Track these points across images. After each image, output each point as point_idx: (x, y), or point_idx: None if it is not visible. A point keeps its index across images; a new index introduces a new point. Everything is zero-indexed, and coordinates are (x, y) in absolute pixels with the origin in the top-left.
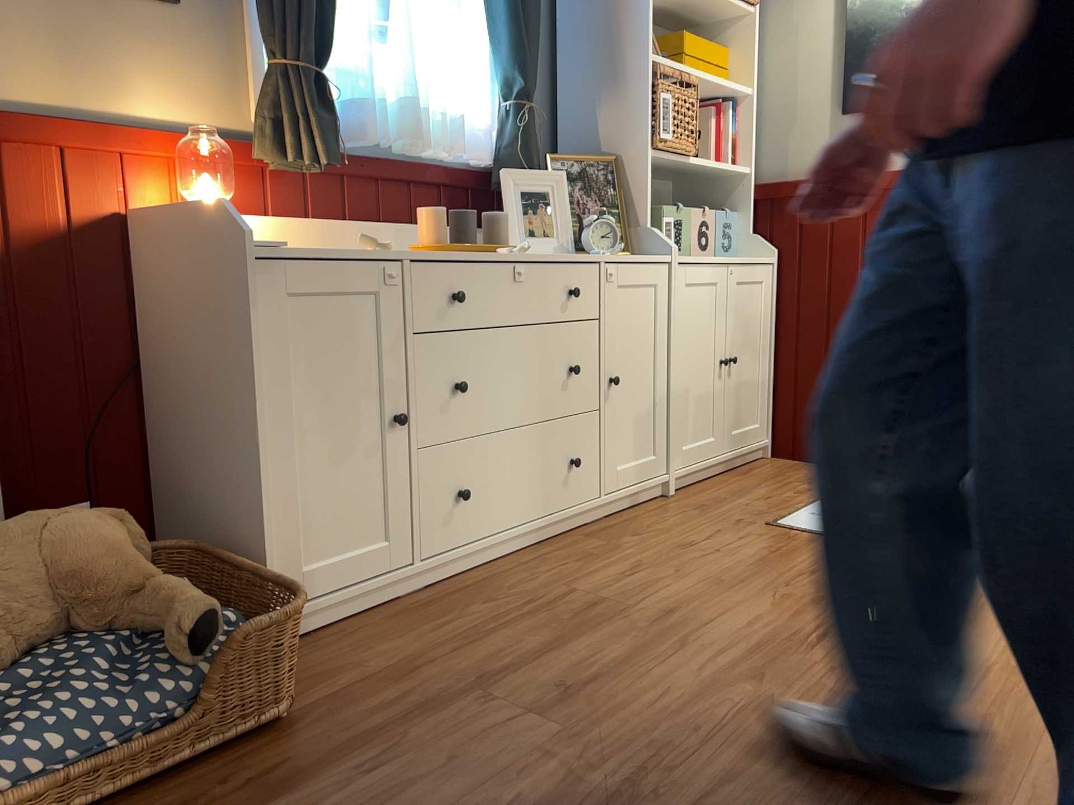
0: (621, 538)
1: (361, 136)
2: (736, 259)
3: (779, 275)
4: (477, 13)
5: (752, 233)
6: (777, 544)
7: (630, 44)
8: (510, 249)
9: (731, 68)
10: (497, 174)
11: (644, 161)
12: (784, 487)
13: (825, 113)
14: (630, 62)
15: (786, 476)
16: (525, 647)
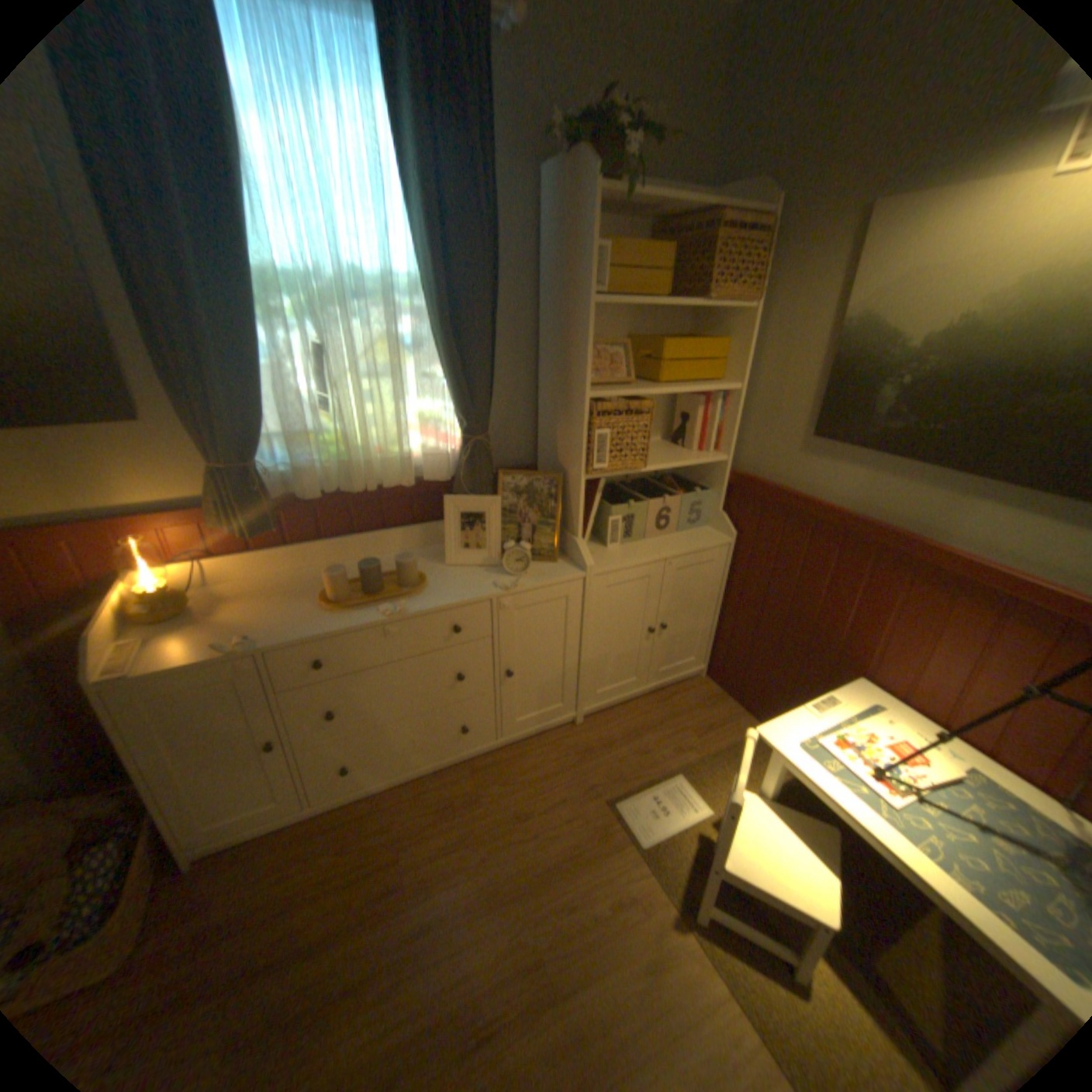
0: (491, 783)
1: (302, 493)
2: (683, 545)
3: (736, 551)
4: (430, 357)
5: (721, 509)
6: (588, 842)
7: (575, 377)
8: (384, 609)
9: (729, 356)
10: (455, 486)
11: (579, 485)
12: (672, 738)
13: (802, 425)
14: (575, 393)
15: (691, 717)
16: (302, 938)
